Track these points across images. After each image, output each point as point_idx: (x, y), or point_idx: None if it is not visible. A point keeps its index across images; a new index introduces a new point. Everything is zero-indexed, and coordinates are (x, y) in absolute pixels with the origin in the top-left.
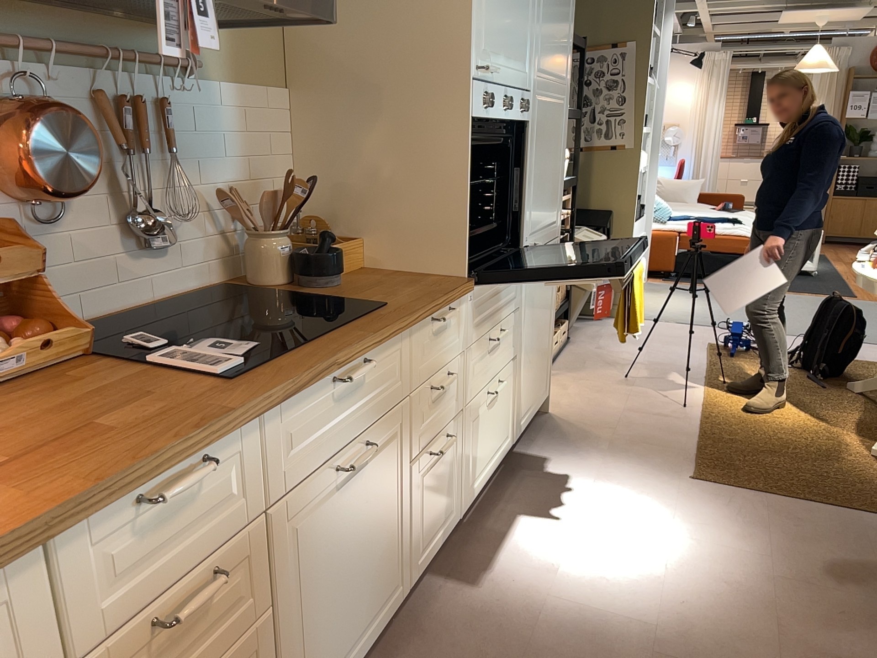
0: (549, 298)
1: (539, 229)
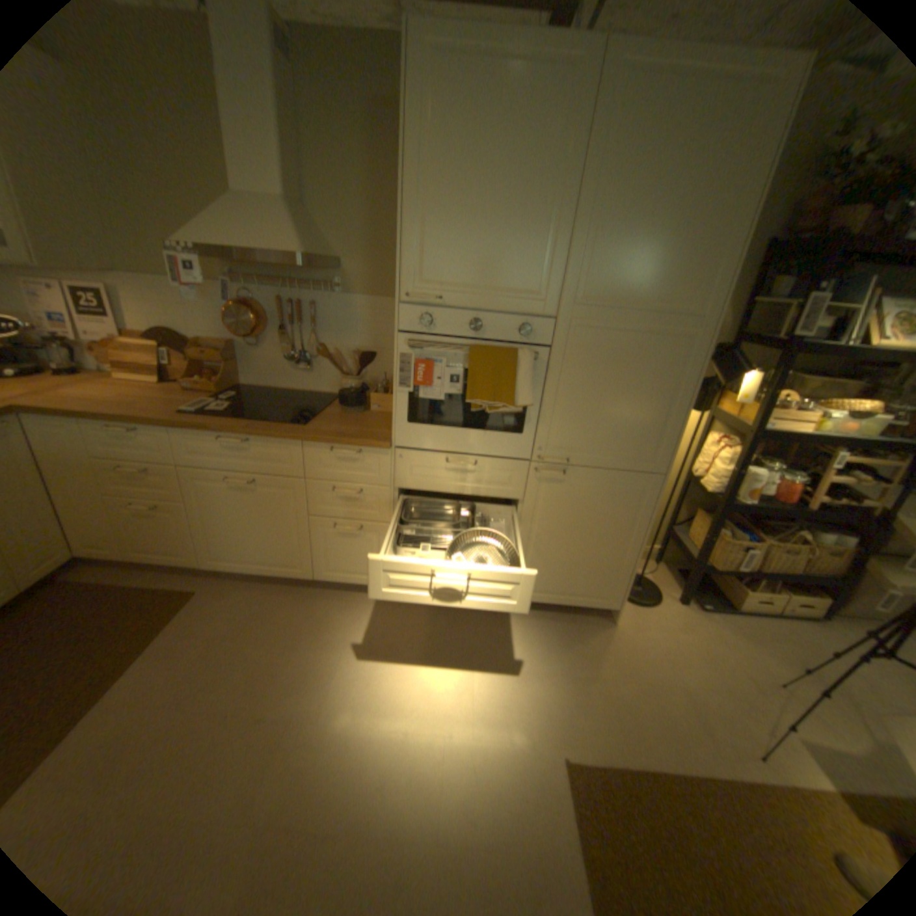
0: (617, 523)
1: (583, 450)
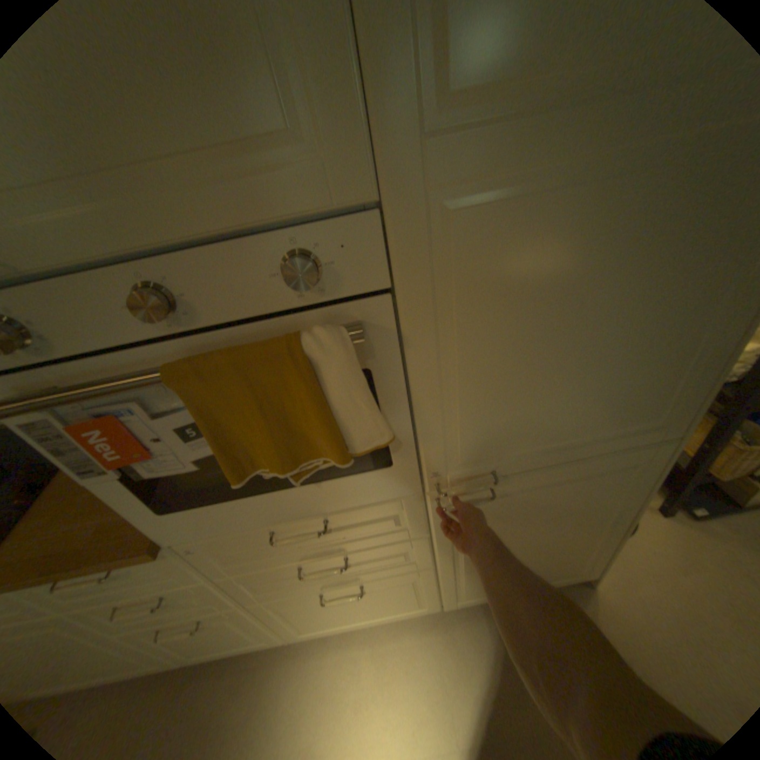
0: (594, 514)
1: (522, 452)
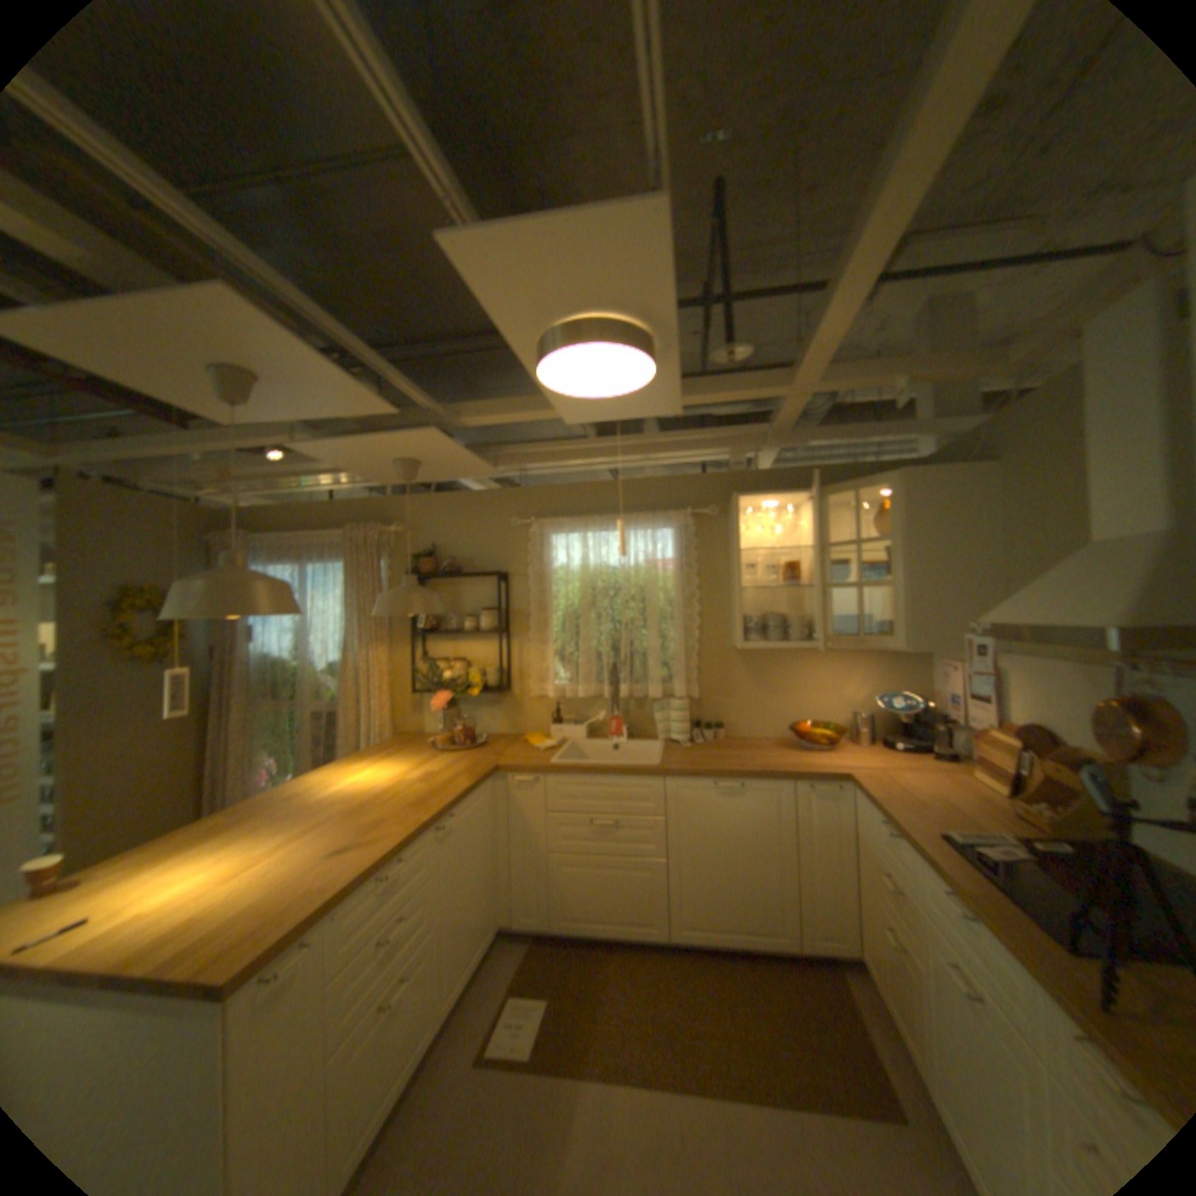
0: None
1: None
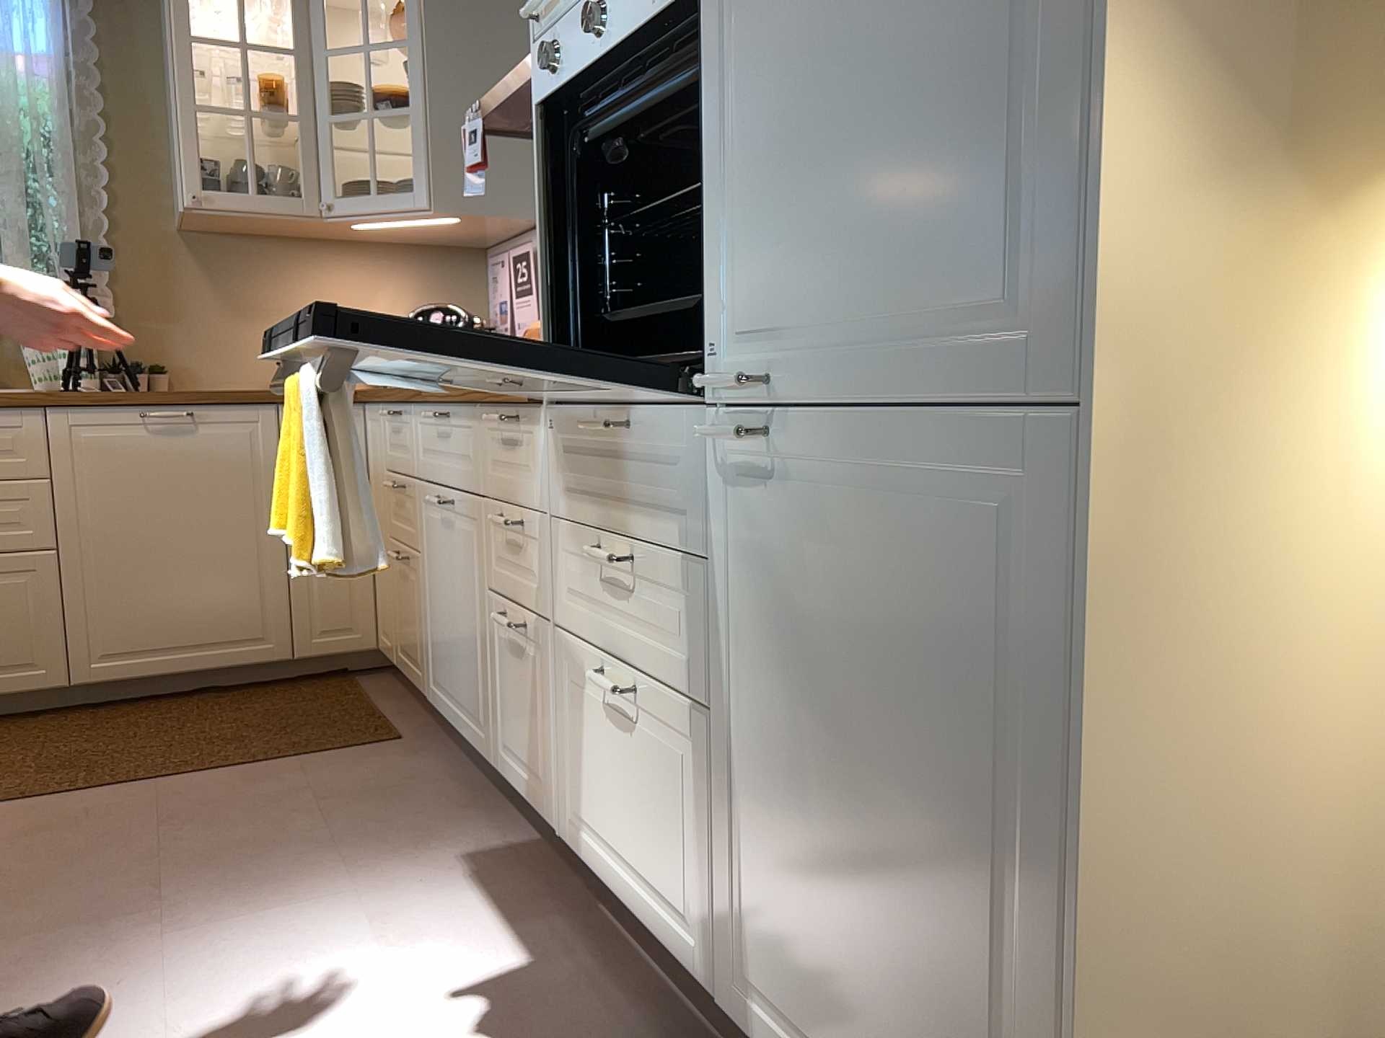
0: (967, 721)
1: (814, 333)
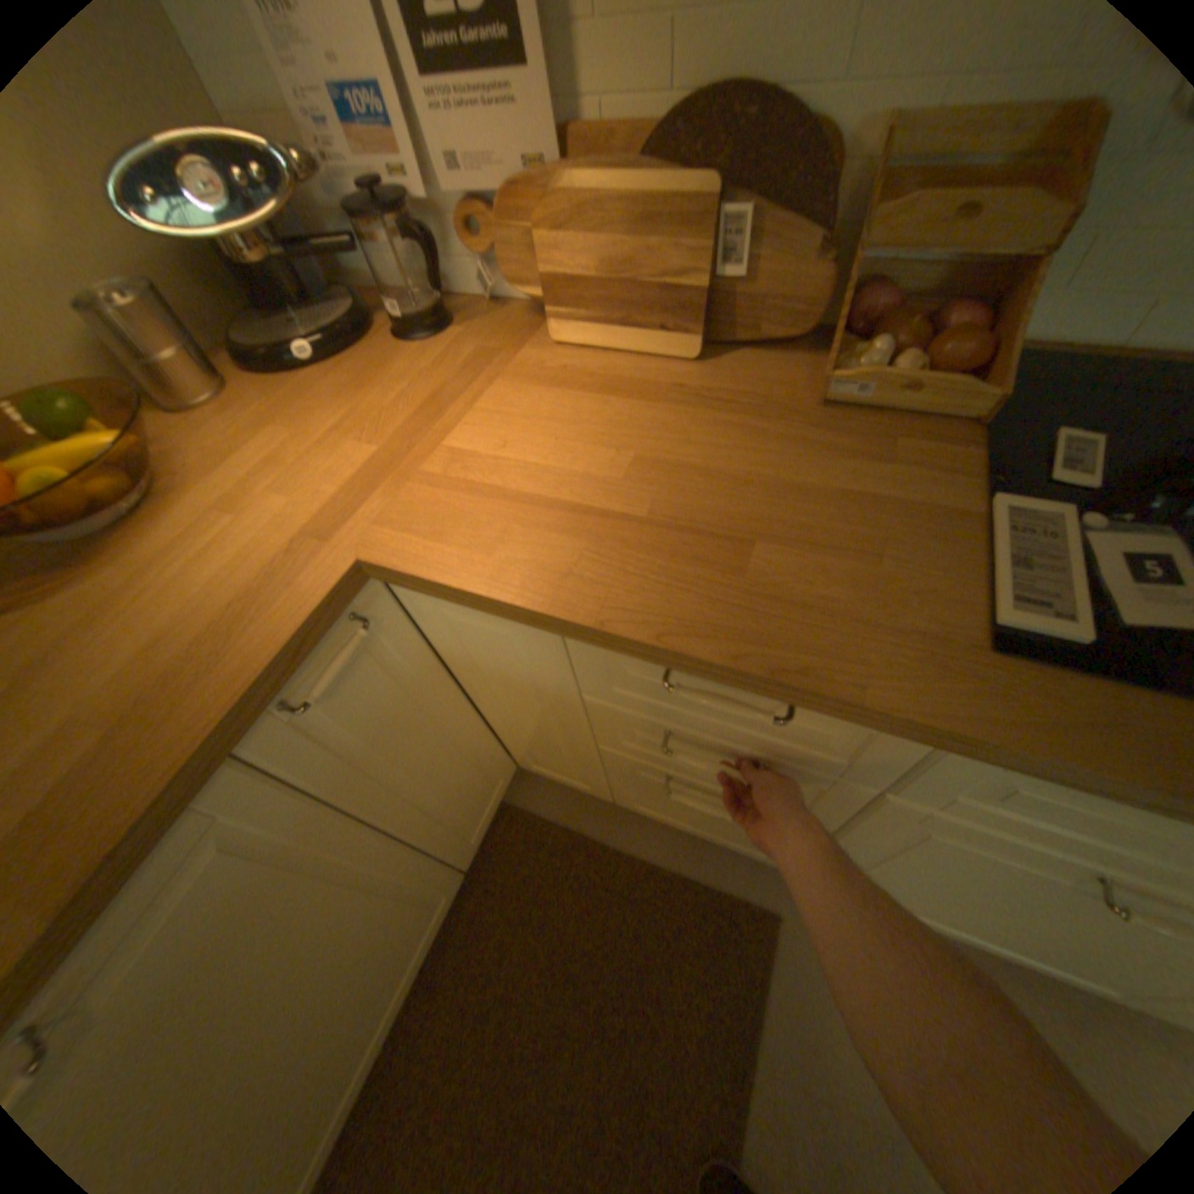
0: None
1: None
